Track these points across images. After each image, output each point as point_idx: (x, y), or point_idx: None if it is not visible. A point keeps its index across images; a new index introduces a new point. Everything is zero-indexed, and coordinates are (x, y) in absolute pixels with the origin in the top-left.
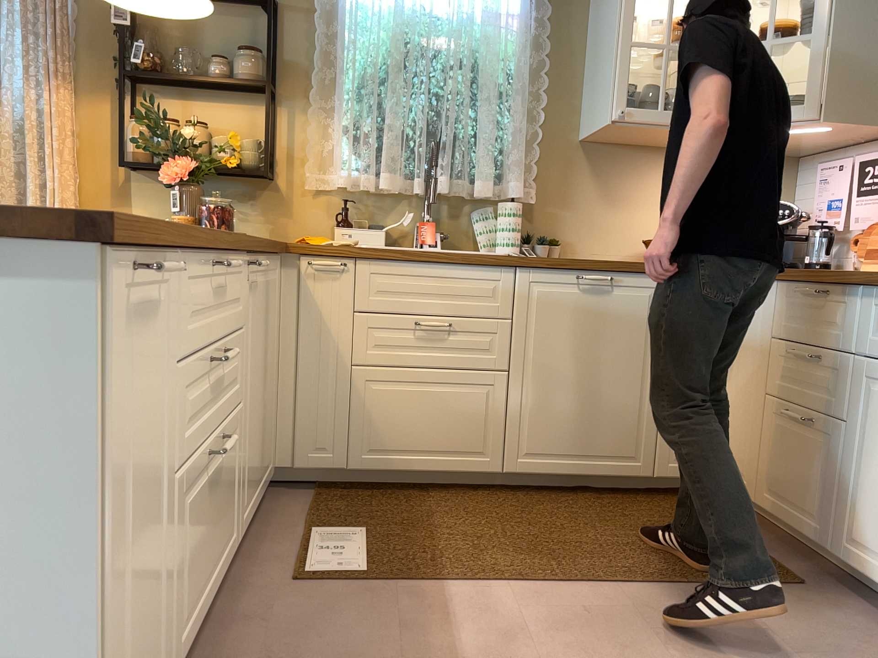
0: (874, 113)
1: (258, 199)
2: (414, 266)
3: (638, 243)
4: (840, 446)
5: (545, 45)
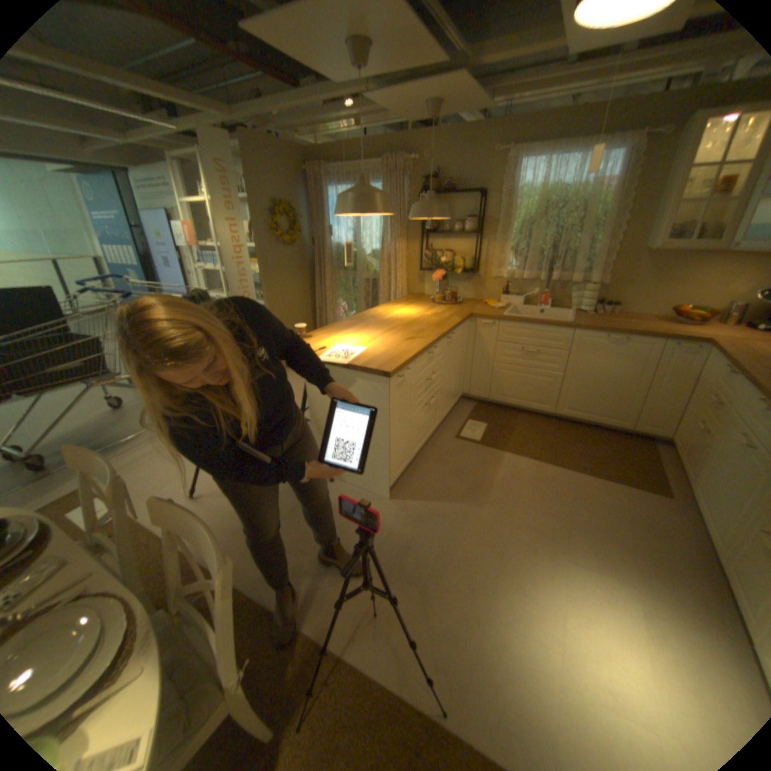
0: None
1: (470, 280)
2: (524, 325)
3: (674, 305)
4: (712, 448)
5: (631, 194)
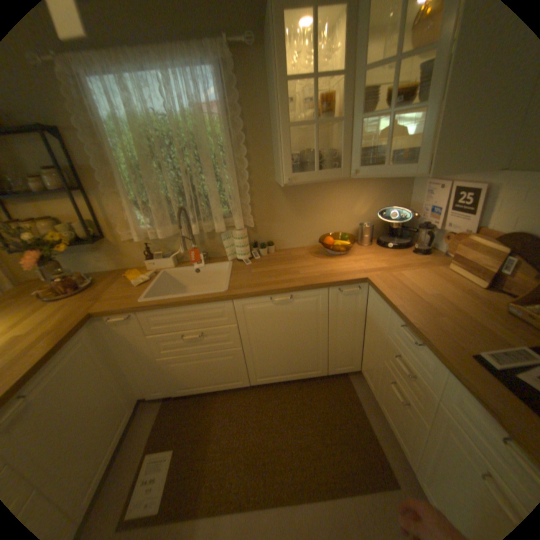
0: (473, 163)
1: (100, 249)
2: (171, 309)
3: (318, 234)
4: (425, 435)
5: (240, 123)
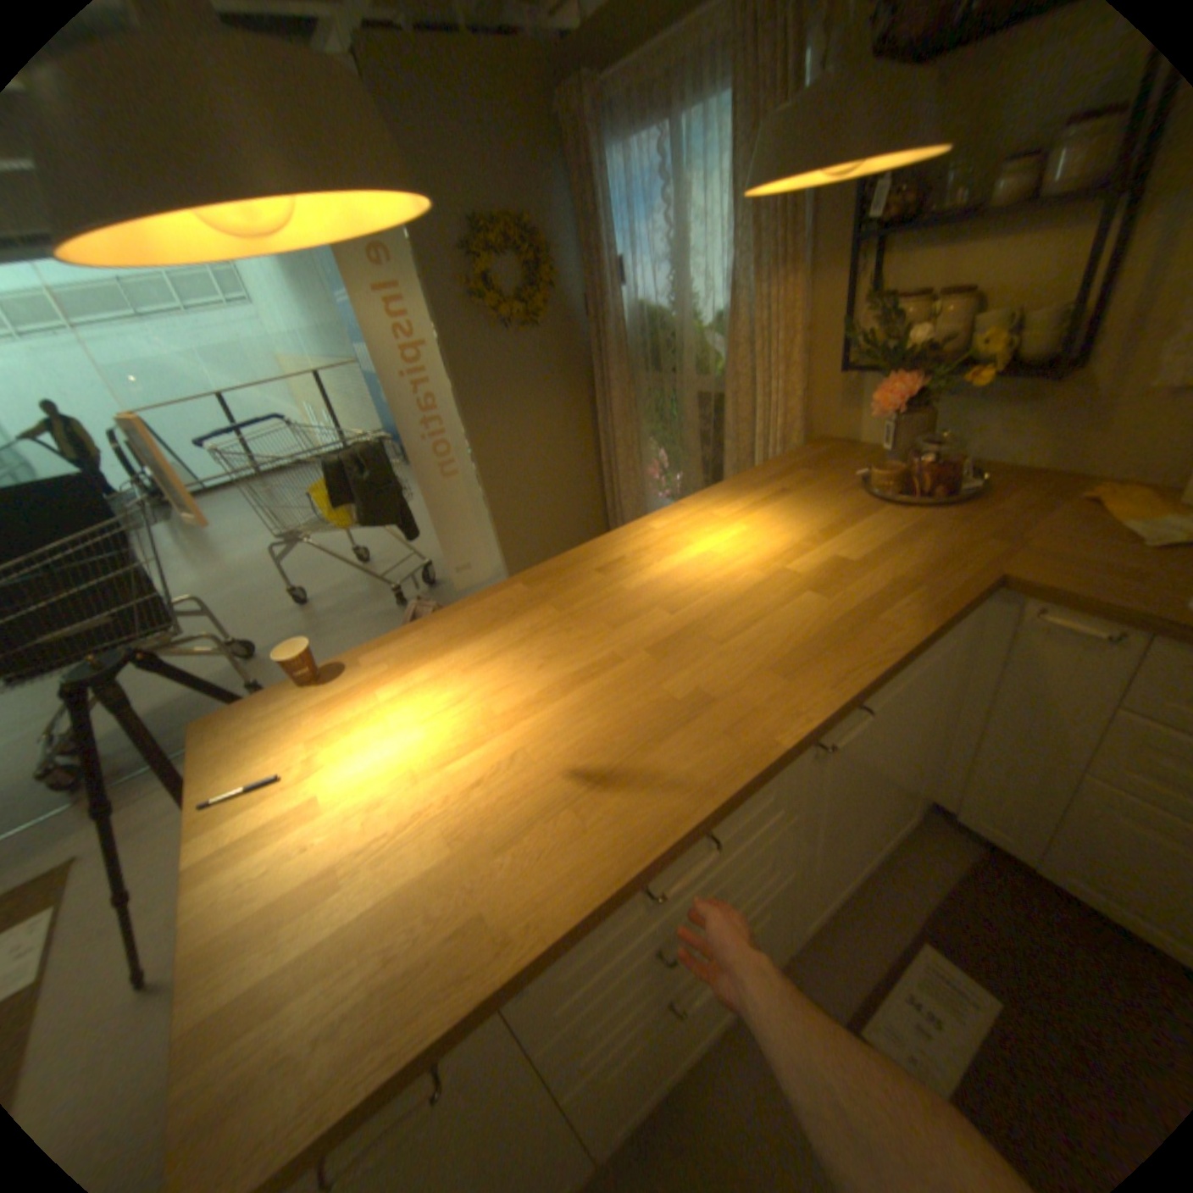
0: None
1: (1044, 398)
2: None
3: None
4: None
5: None
